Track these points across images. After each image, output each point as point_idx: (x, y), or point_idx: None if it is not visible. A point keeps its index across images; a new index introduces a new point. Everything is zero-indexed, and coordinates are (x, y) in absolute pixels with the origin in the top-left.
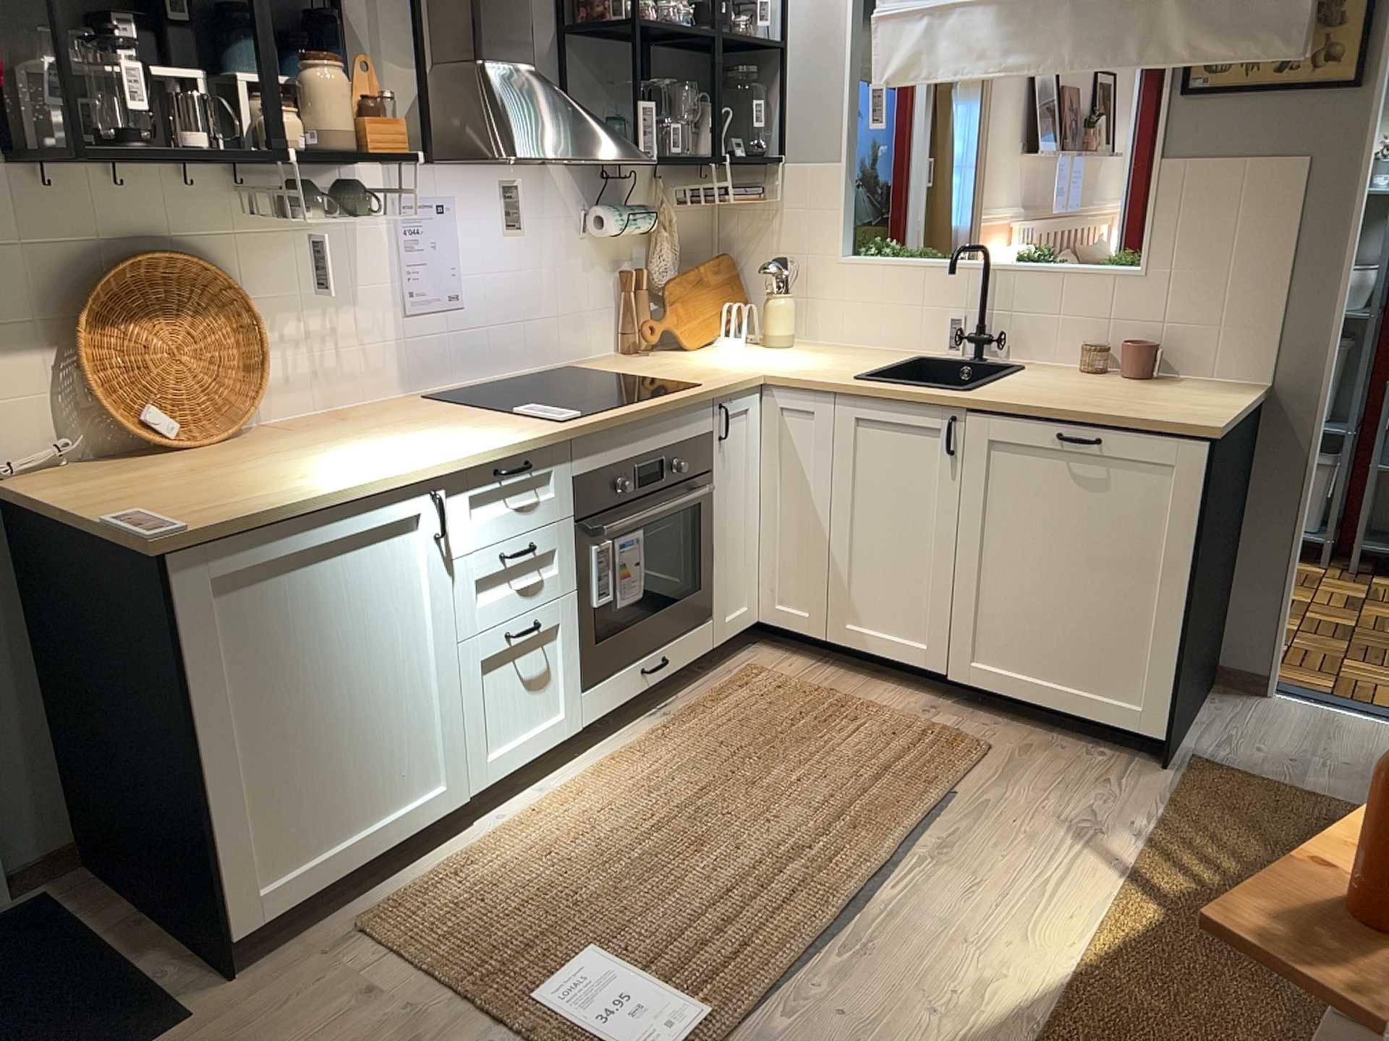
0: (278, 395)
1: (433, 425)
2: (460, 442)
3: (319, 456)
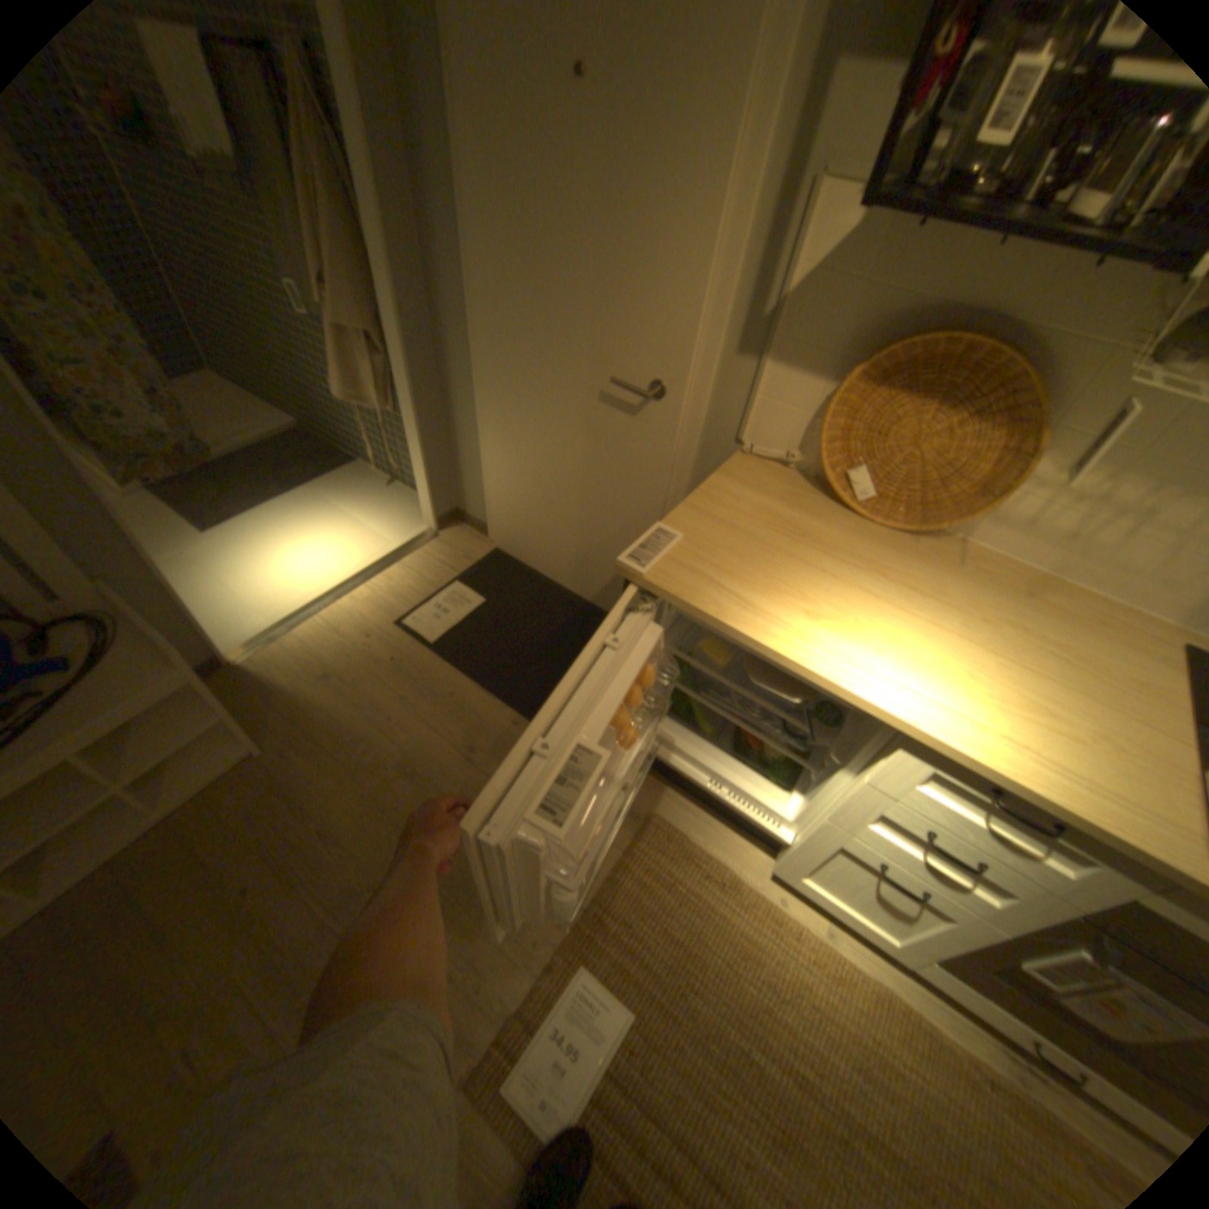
0: (1011, 525)
1: (1073, 683)
2: (1019, 731)
3: (891, 606)
